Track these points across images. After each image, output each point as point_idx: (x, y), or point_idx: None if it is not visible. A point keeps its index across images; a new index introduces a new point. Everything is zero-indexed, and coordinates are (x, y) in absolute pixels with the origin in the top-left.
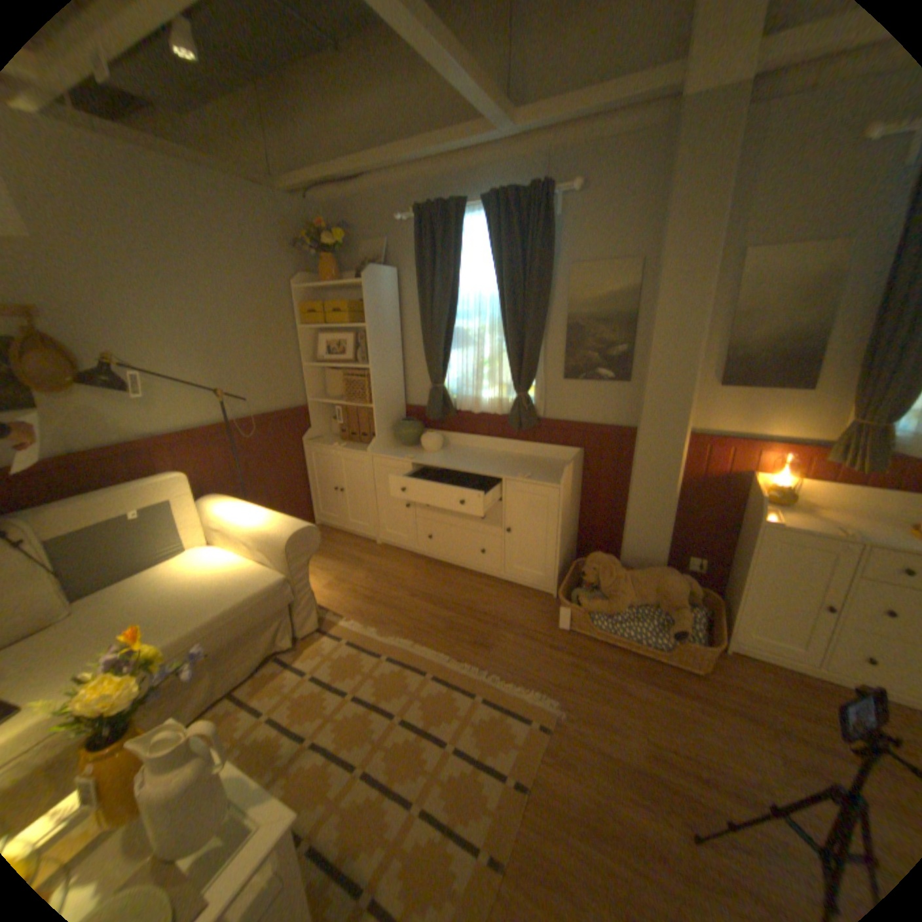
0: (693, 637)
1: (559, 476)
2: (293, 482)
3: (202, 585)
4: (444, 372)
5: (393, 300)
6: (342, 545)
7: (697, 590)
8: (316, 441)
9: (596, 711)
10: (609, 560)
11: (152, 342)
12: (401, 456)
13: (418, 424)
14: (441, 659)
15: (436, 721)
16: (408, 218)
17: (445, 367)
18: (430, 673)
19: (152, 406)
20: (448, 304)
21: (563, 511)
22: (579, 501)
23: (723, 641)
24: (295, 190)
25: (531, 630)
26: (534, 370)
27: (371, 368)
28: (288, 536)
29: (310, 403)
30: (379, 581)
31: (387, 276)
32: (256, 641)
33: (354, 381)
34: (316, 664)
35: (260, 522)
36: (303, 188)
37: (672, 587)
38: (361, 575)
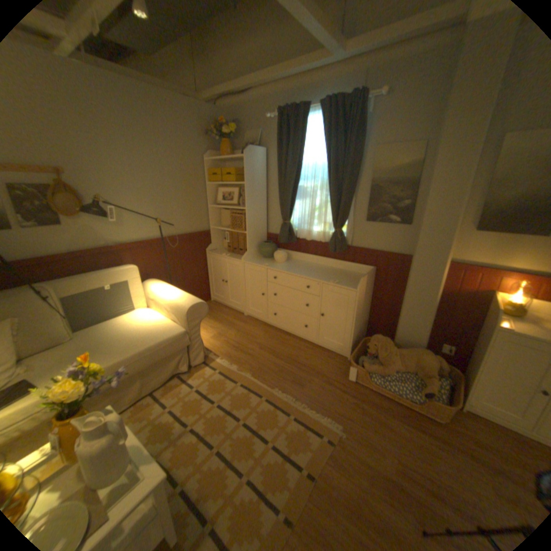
0: (439, 397)
1: (357, 284)
2: (199, 275)
3: (140, 330)
4: (290, 214)
5: (262, 167)
6: (224, 314)
7: (445, 367)
8: (213, 252)
9: (366, 436)
10: (386, 340)
11: (123, 189)
12: (260, 264)
13: (272, 245)
14: (272, 389)
15: (265, 427)
16: (274, 116)
17: (291, 210)
18: (265, 397)
19: (122, 226)
20: (295, 171)
21: (358, 306)
22: (370, 300)
23: (460, 403)
24: (210, 100)
25: (331, 378)
26: (347, 214)
27: (246, 209)
28: (188, 306)
29: (211, 229)
30: (242, 337)
31: (259, 153)
32: (167, 365)
33: (237, 217)
34: (200, 382)
35: (175, 297)
36: (214, 99)
37: (428, 362)
38: (233, 333)
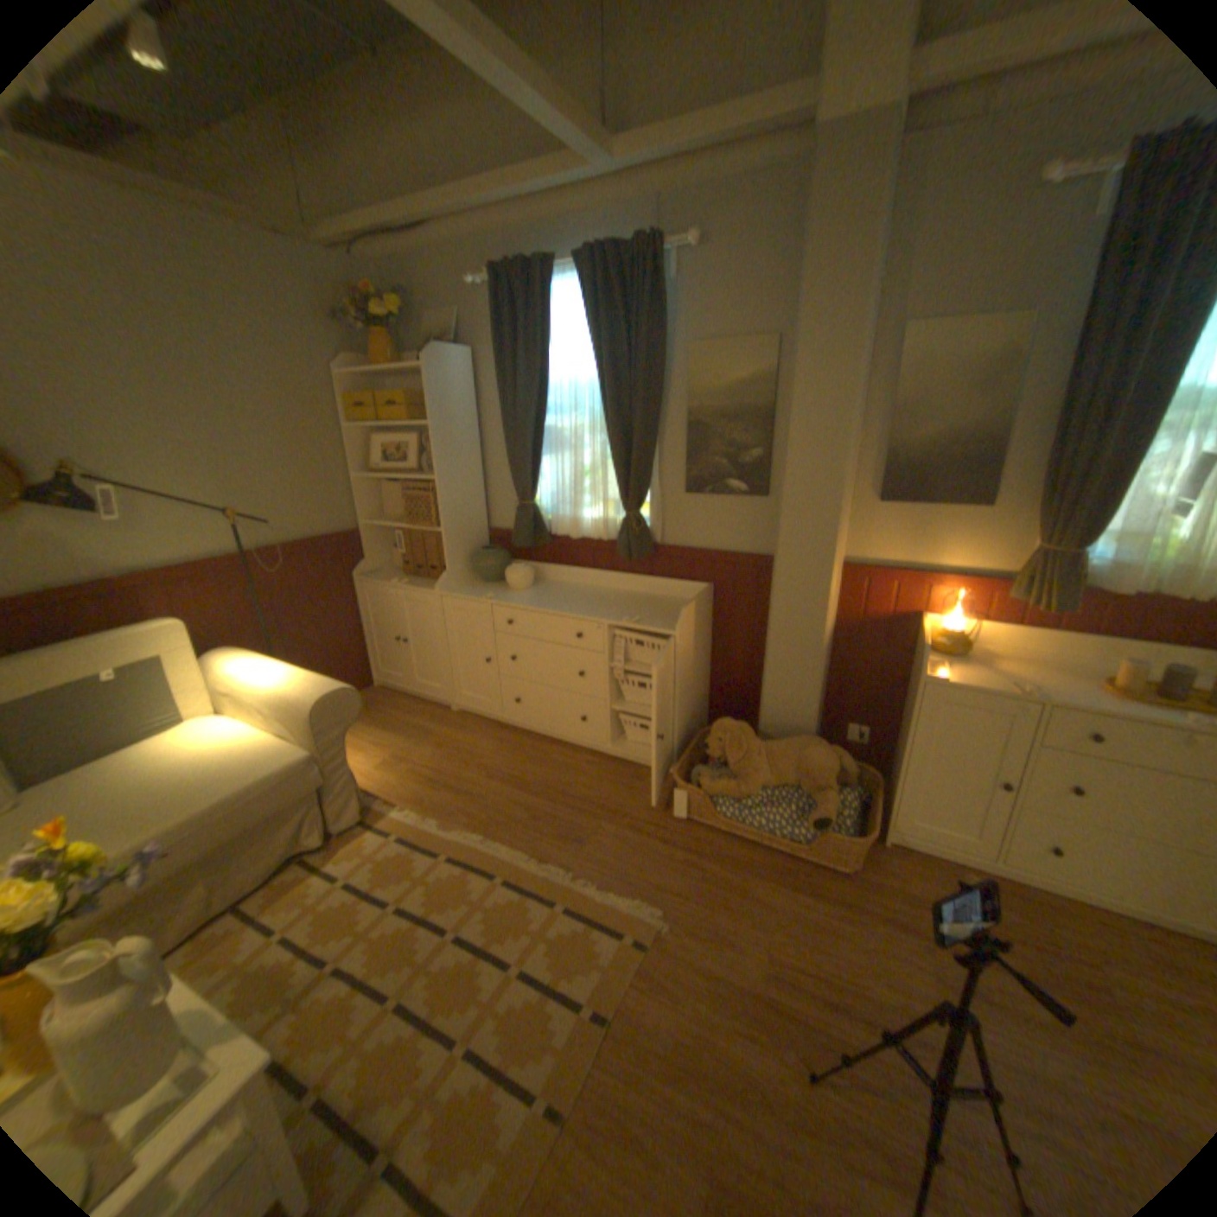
0: (839, 825)
1: (677, 620)
2: (341, 631)
3: (198, 766)
4: (535, 485)
5: (467, 389)
6: (406, 713)
7: (850, 765)
8: (371, 577)
9: (708, 921)
10: (739, 728)
11: (134, 446)
12: (478, 596)
13: (502, 554)
14: (517, 858)
15: (501, 937)
16: (482, 281)
17: (535, 478)
18: (501, 876)
19: (137, 531)
20: (535, 396)
21: (682, 665)
22: (709, 653)
23: (875, 830)
24: (338, 243)
25: (639, 819)
26: (646, 482)
27: (437, 479)
28: (313, 700)
29: (362, 526)
30: (449, 759)
31: (457, 358)
32: (271, 838)
33: (420, 497)
34: (353, 867)
35: (280, 683)
36: (348, 240)
37: (817, 761)
38: (427, 752)
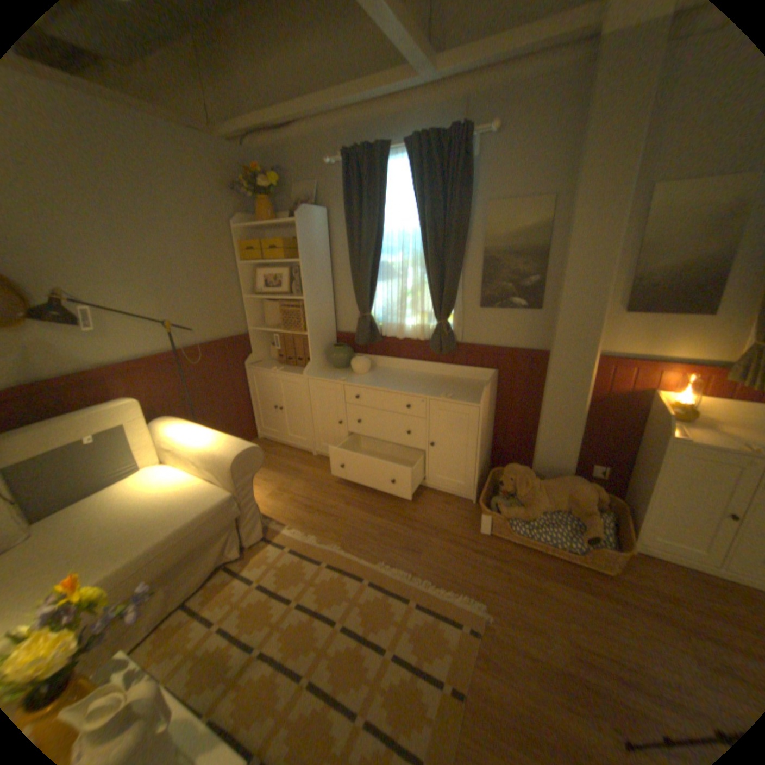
0: (605, 541)
1: (478, 395)
2: (238, 401)
3: (154, 504)
4: (371, 302)
5: (324, 237)
6: (283, 457)
7: (605, 497)
8: (257, 365)
9: (520, 613)
10: (524, 470)
11: (102, 278)
12: (334, 378)
13: (348, 349)
14: (376, 564)
15: (375, 626)
16: (336, 161)
17: (372, 297)
18: (367, 579)
19: (105, 337)
20: (374, 240)
21: (482, 427)
22: (493, 416)
23: (633, 546)
24: (233, 137)
25: (456, 534)
26: (453, 299)
27: (305, 299)
28: (233, 456)
29: (250, 331)
30: (317, 490)
31: (318, 215)
32: (206, 553)
33: (290, 311)
34: (262, 571)
35: (208, 443)
36: (240, 135)
37: (584, 495)
38: (301, 485)
